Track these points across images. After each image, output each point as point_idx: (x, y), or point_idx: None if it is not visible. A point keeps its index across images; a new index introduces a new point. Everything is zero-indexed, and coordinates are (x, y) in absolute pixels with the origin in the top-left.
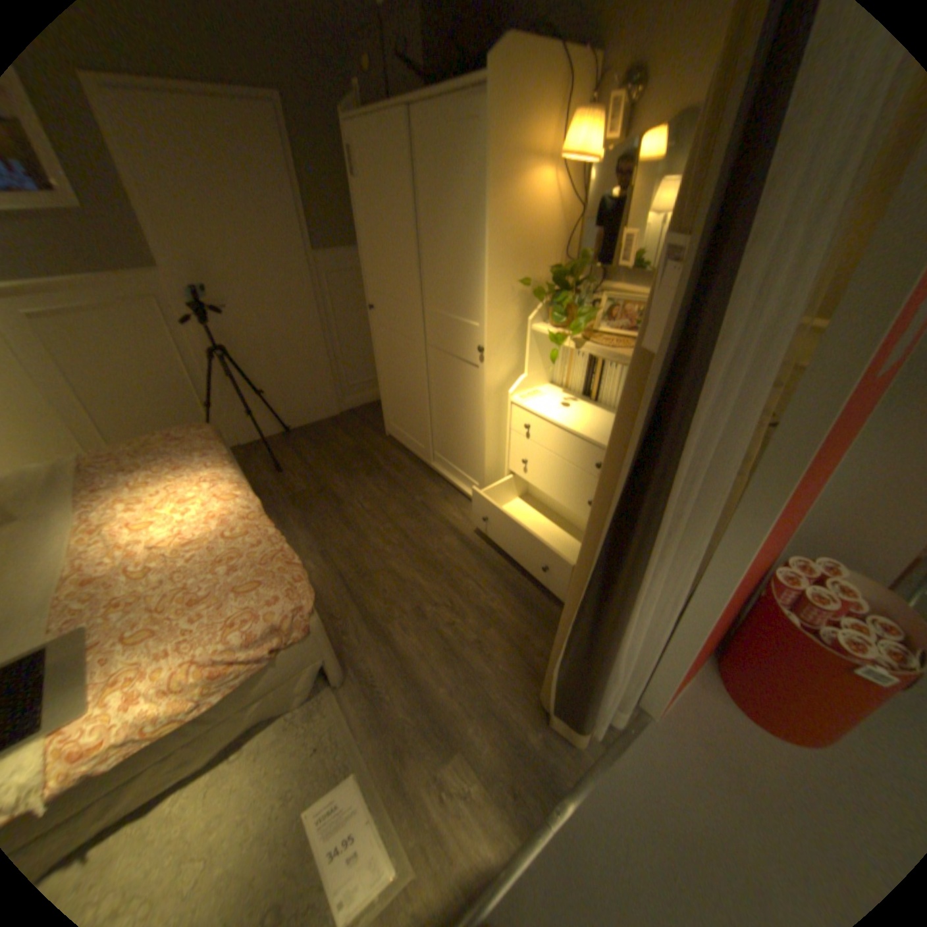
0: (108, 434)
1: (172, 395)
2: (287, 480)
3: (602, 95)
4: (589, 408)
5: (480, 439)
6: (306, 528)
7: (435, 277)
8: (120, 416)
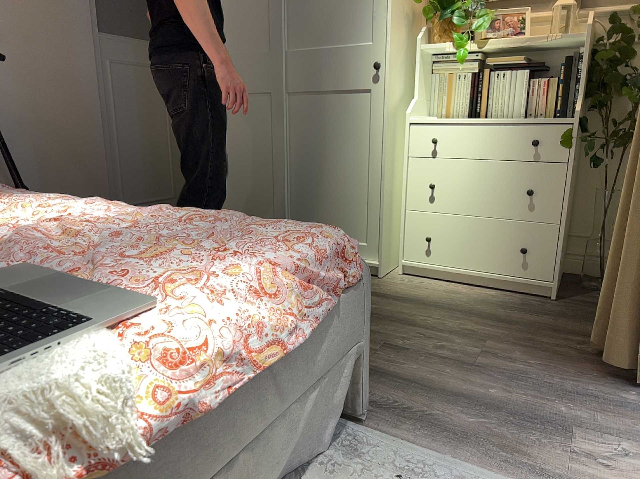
0: None
1: None
2: None
3: None
4: (486, 119)
5: (372, 178)
6: None
7: (305, 13)
8: None
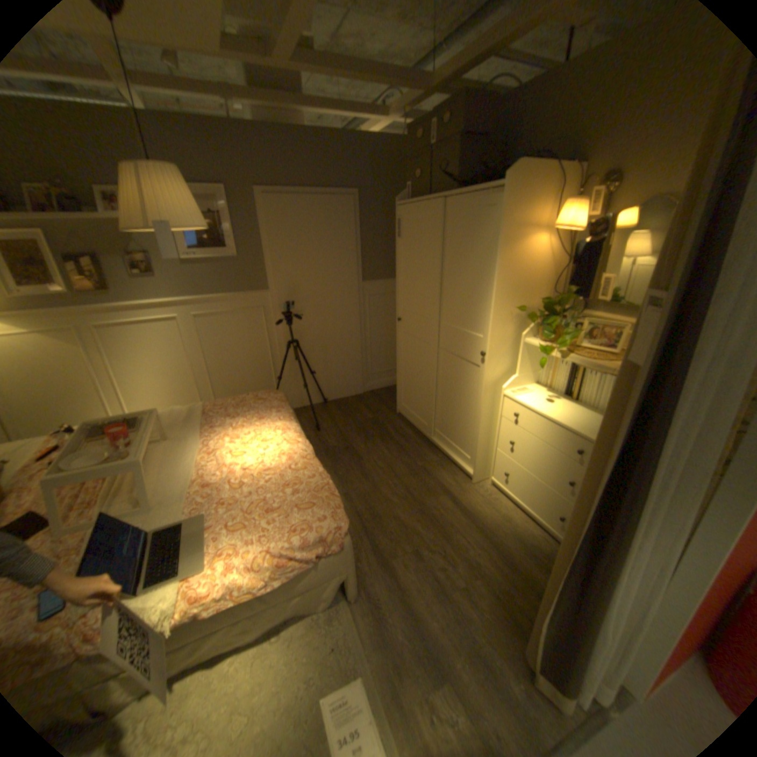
0: (216, 392)
1: (258, 369)
2: (322, 437)
3: (586, 187)
4: (570, 405)
5: (475, 421)
6: (334, 474)
7: (451, 302)
8: (226, 380)
